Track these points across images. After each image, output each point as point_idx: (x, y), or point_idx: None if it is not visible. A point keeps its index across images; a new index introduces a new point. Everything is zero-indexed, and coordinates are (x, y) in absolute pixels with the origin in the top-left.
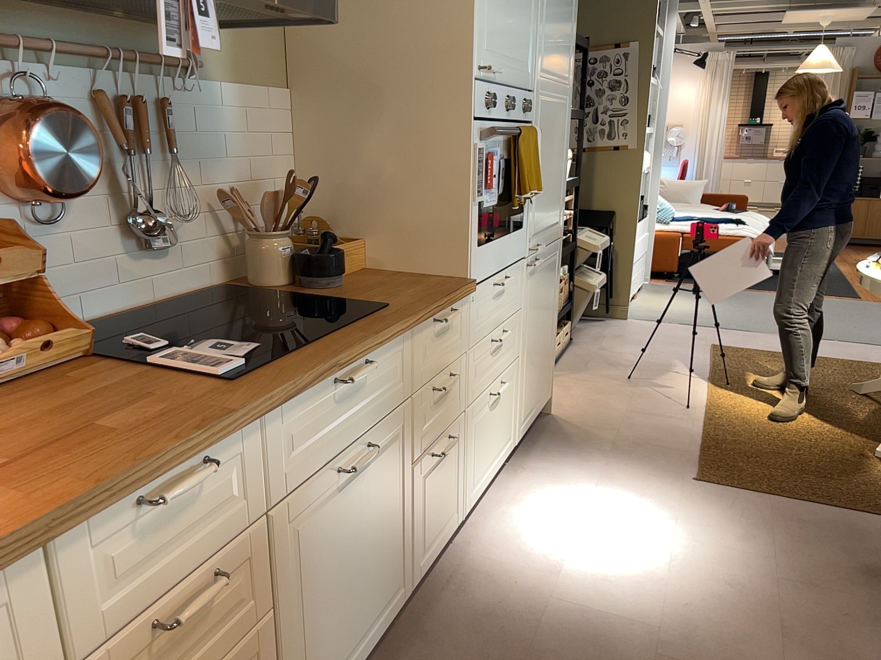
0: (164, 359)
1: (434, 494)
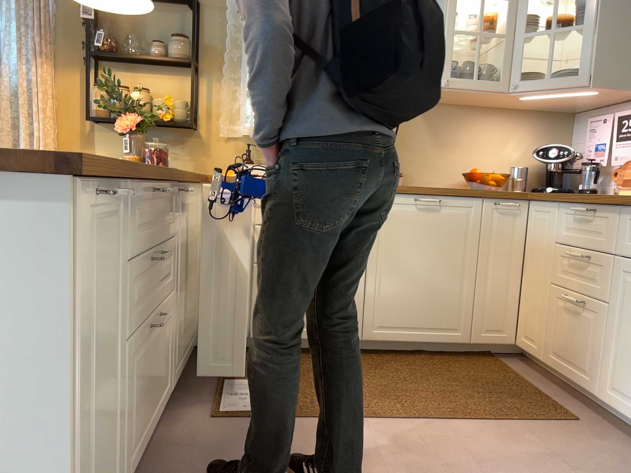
0: None
1: None
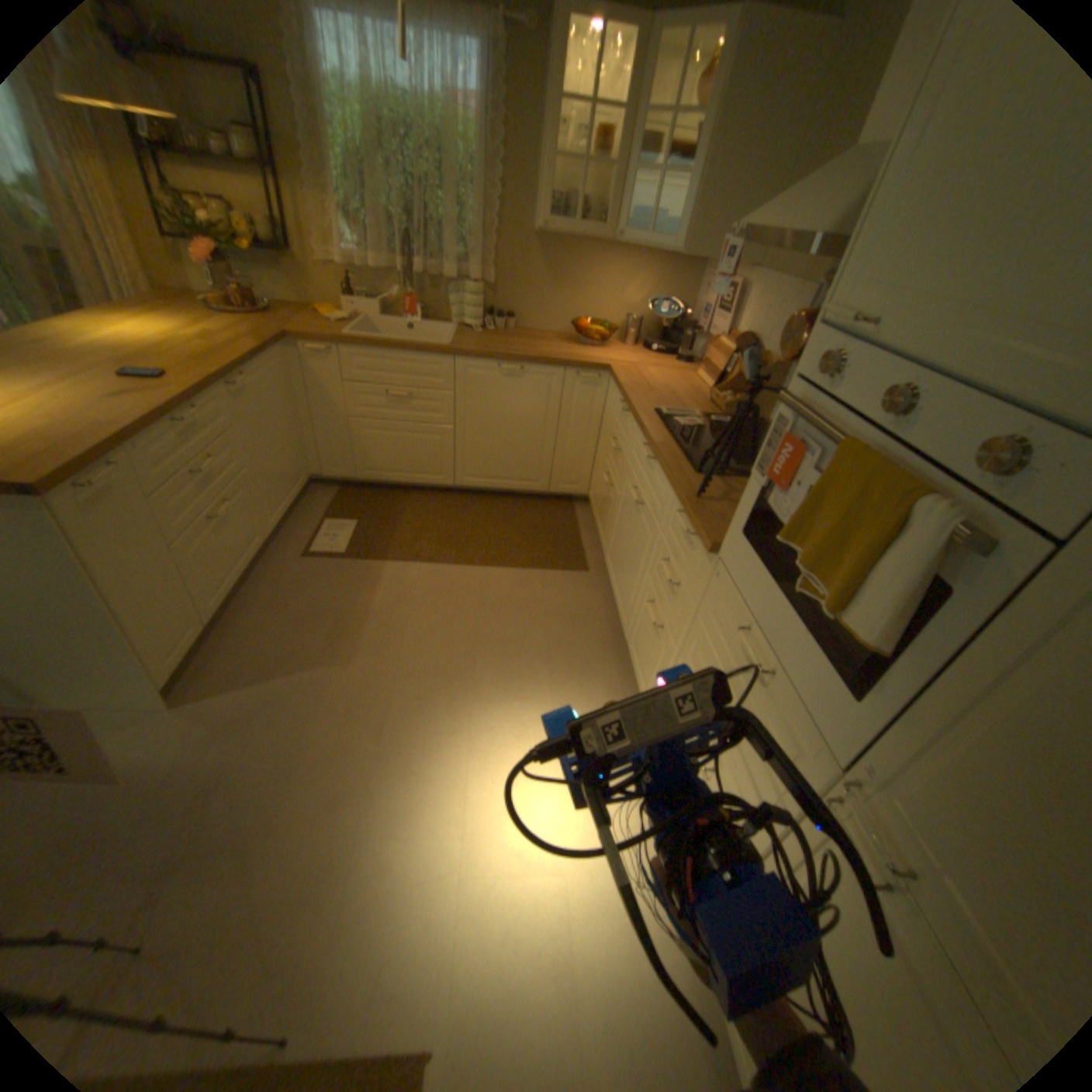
0: (689, 412)
1: (645, 634)
